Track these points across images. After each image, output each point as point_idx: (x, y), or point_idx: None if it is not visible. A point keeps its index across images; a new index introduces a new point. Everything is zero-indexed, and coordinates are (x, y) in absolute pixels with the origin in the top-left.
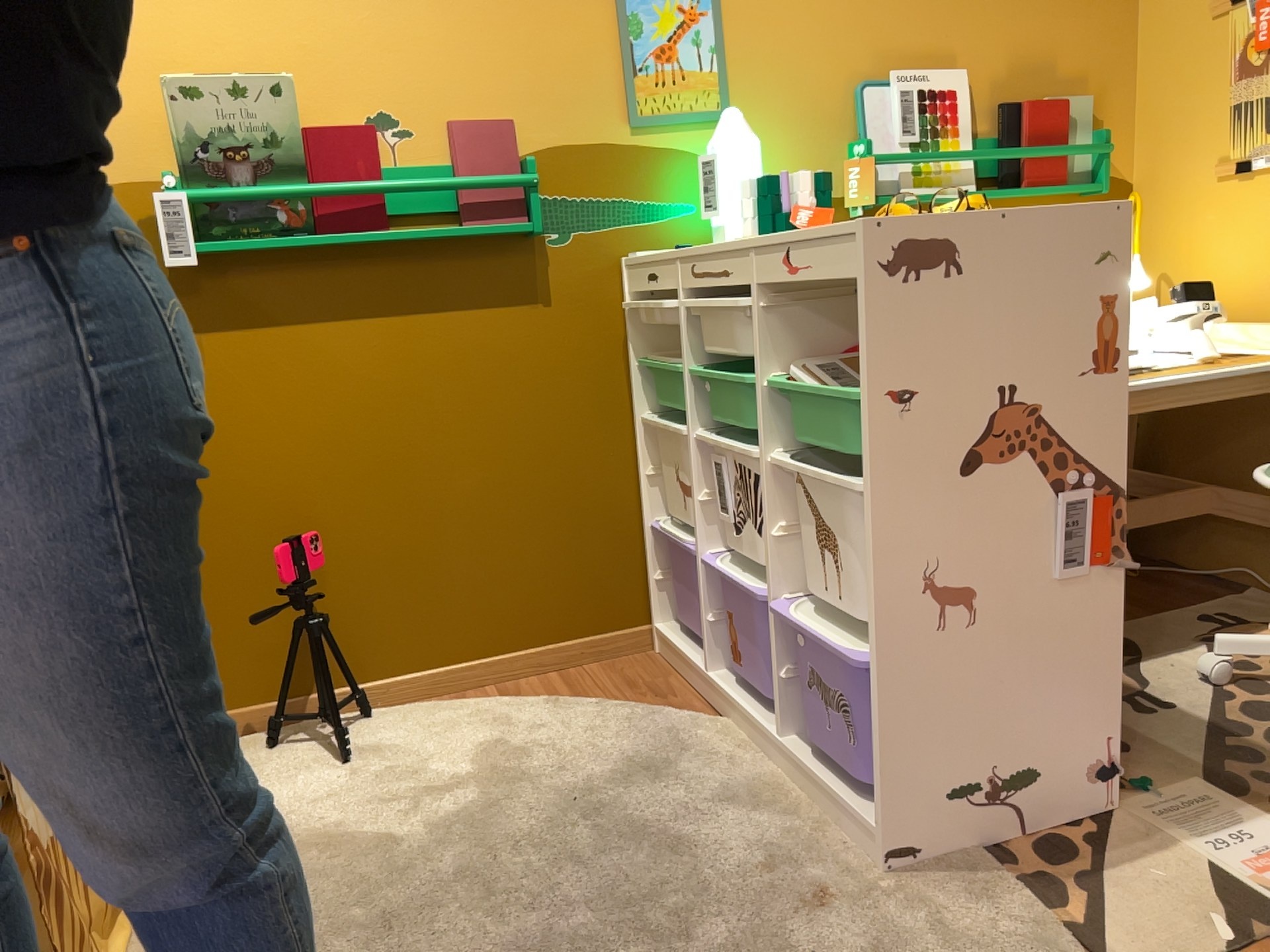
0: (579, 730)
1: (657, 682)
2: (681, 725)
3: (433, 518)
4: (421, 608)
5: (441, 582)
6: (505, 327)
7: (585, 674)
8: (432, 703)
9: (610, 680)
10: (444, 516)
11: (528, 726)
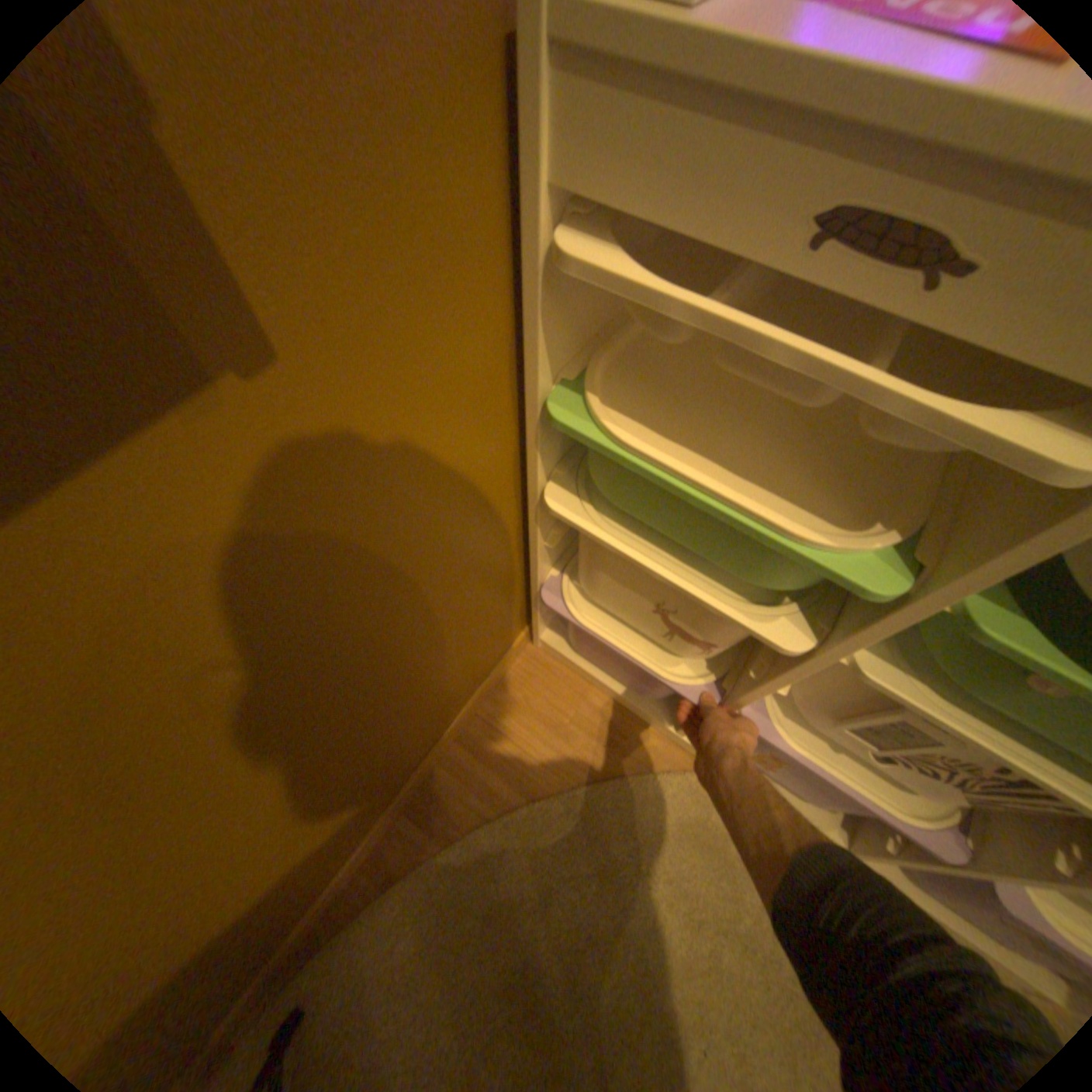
0: (592, 881)
1: (582, 710)
2: (685, 808)
3: (235, 885)
4: (285, 901)
5: (299, 868)
6: (128, 562)
7: (494, 730)
8: (361, 912)
9: (530, 729)
10: (254, 861)
11: (530, 908)
